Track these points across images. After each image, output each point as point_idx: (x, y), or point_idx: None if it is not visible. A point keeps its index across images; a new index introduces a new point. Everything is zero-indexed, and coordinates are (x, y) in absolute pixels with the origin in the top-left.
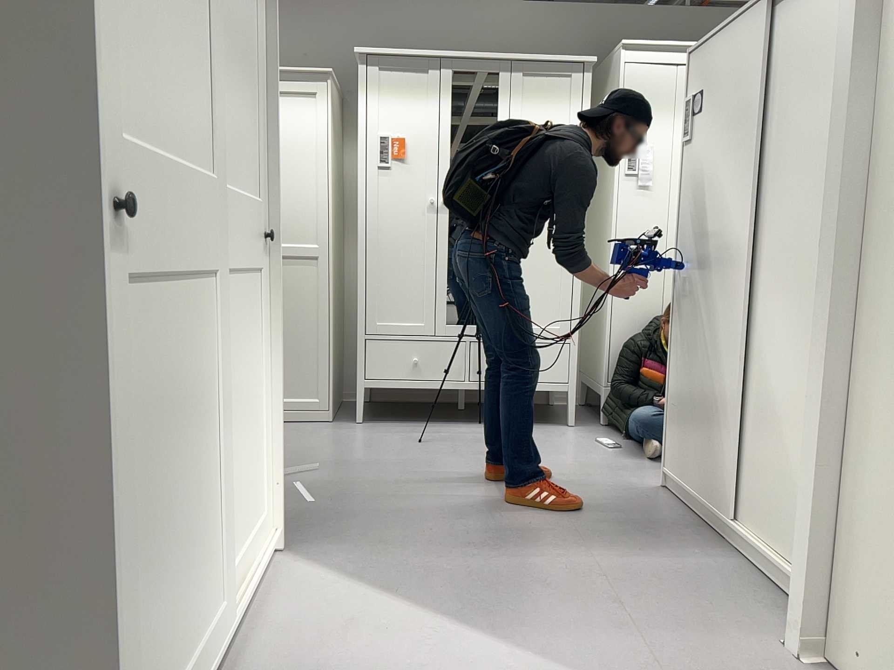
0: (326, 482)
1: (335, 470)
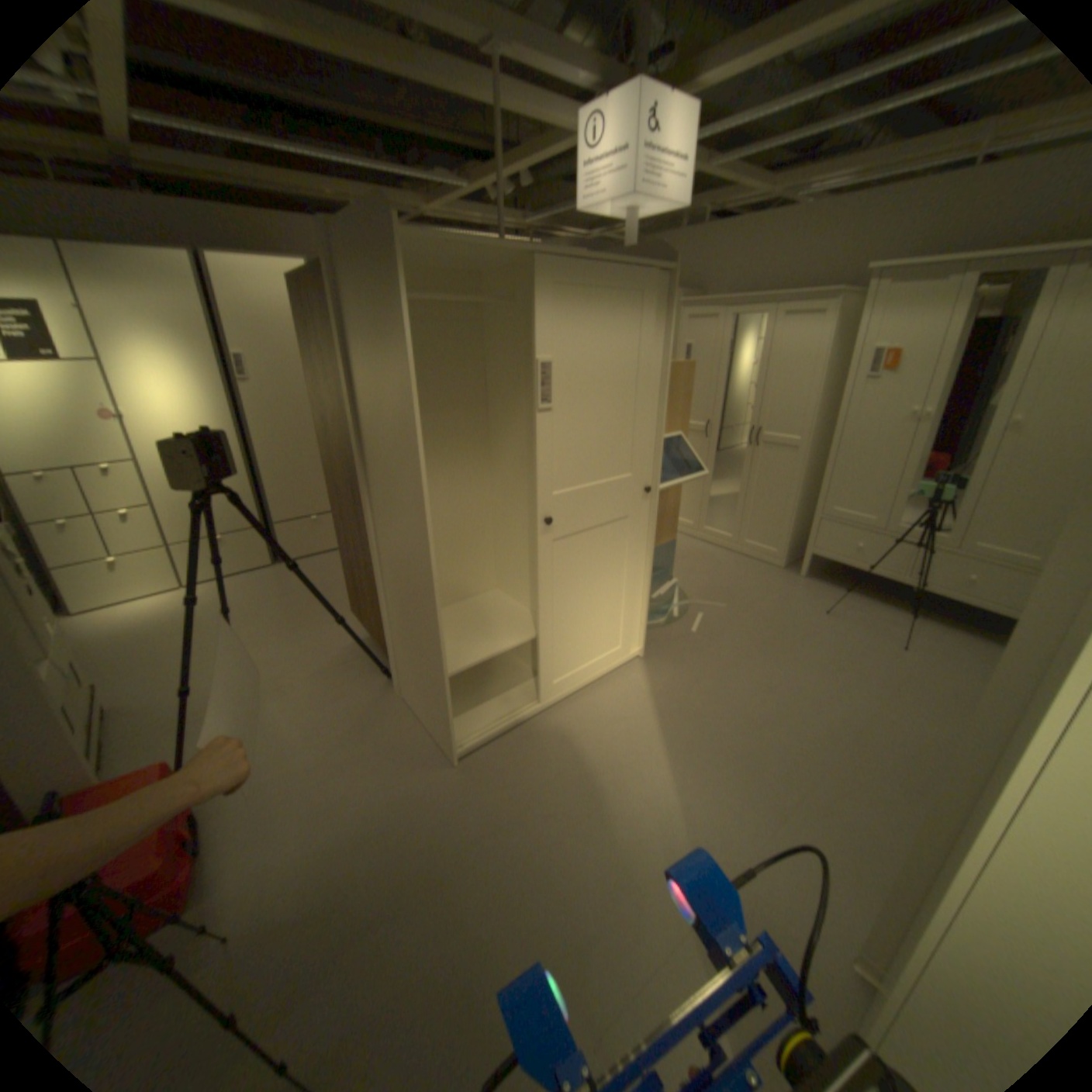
0: (723, 619)
1: (739, 612)
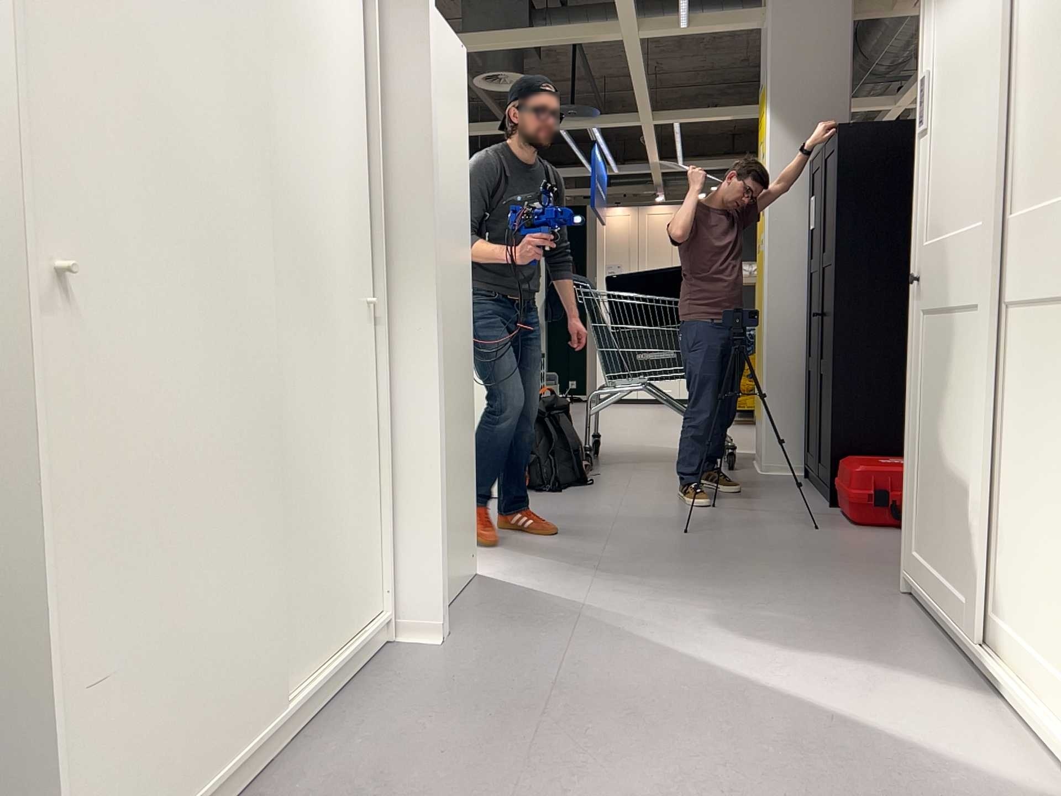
0: None
1: None
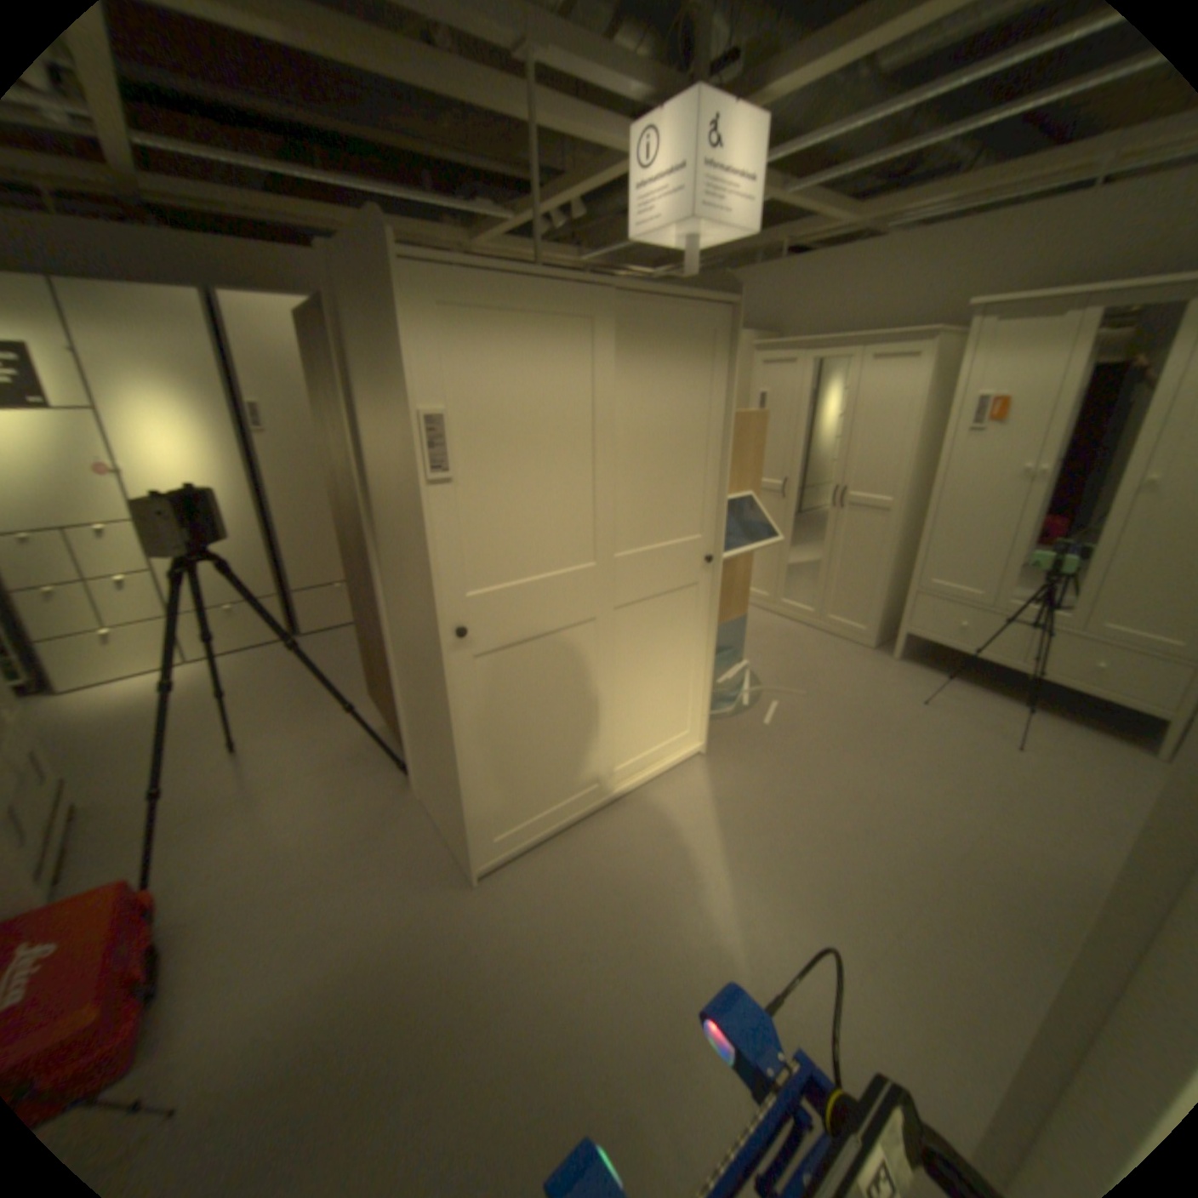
0: (802, 709)
1: (821, 700)
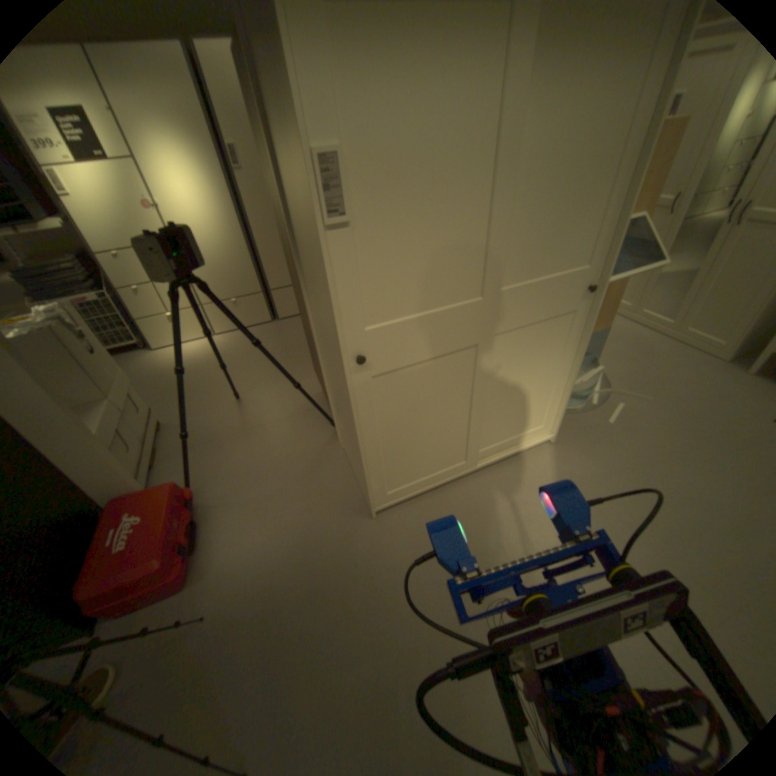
0: (645, 412)
1: (665, 406)
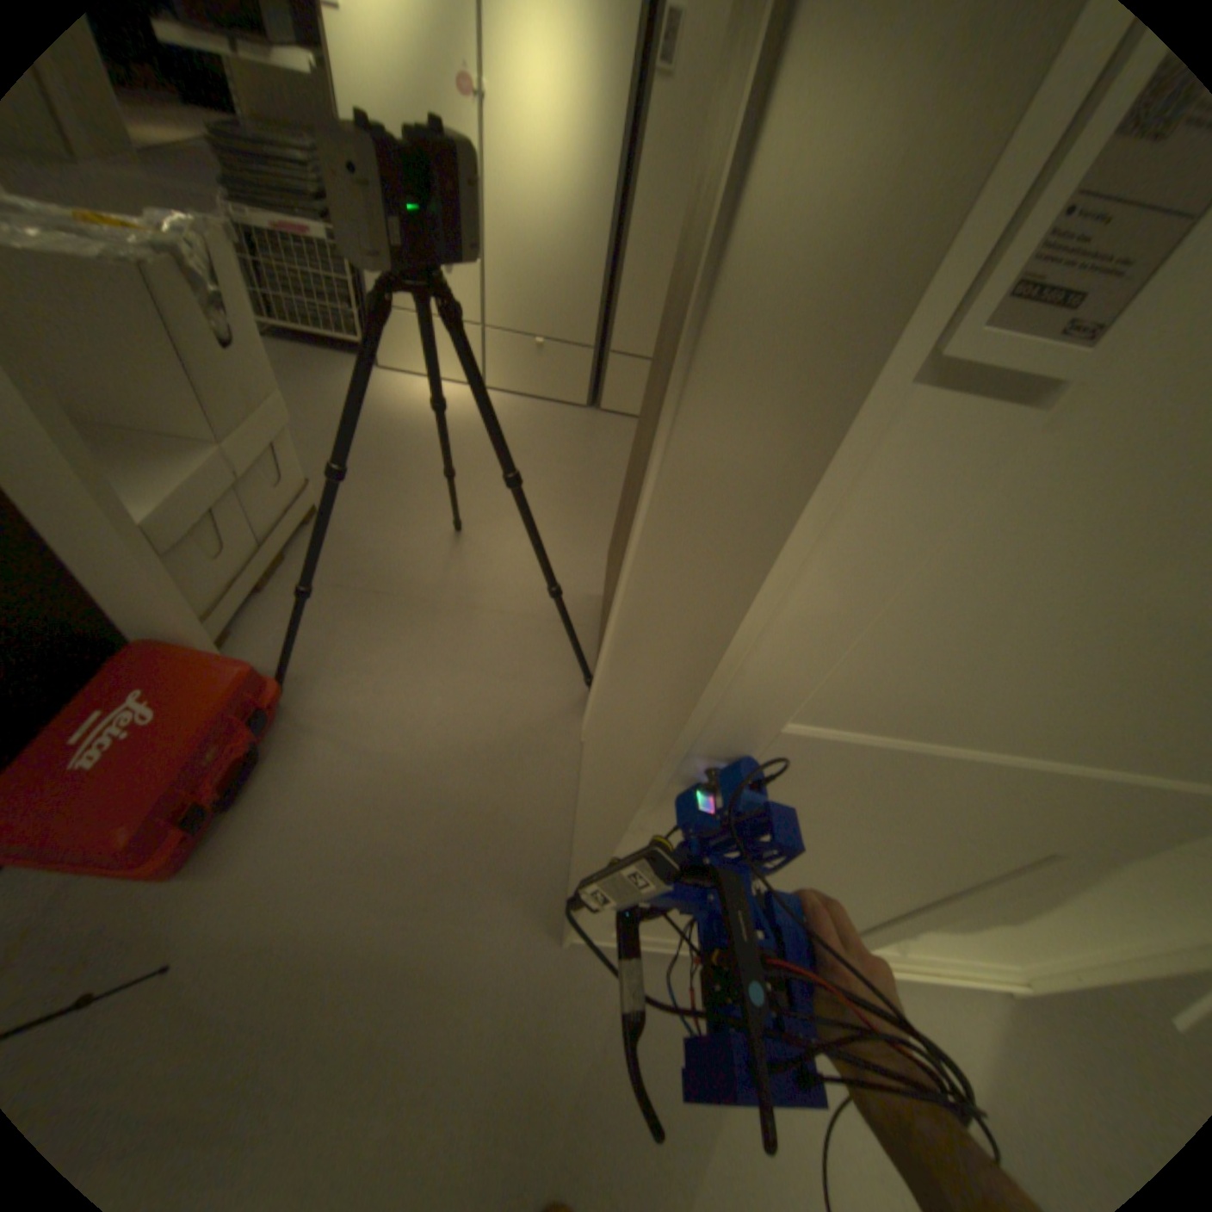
0: None
1: None
